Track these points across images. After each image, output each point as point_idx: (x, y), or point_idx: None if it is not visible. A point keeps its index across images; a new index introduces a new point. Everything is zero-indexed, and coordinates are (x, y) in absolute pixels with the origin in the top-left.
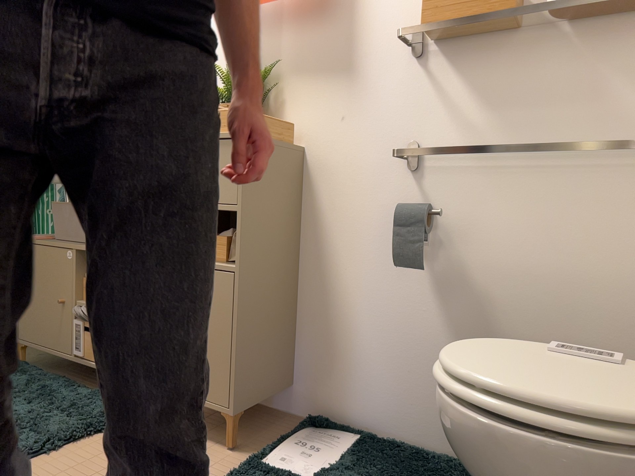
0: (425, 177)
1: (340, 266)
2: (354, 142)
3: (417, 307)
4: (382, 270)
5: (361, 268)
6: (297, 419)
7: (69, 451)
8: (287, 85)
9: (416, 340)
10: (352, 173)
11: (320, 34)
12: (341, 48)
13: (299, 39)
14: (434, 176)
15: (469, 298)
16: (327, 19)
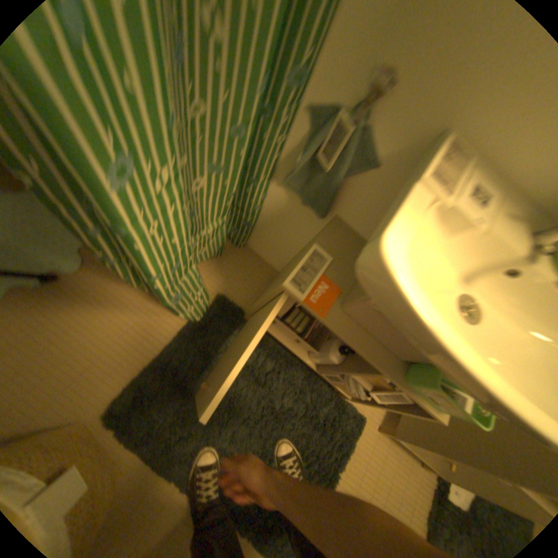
0: None
1: None
2: None
3: None
4: None
5: None
6: None
7: (345, 482)
8: None
9: None
10: None
11: None
12: None
13: None
14: None
15: None
16: None
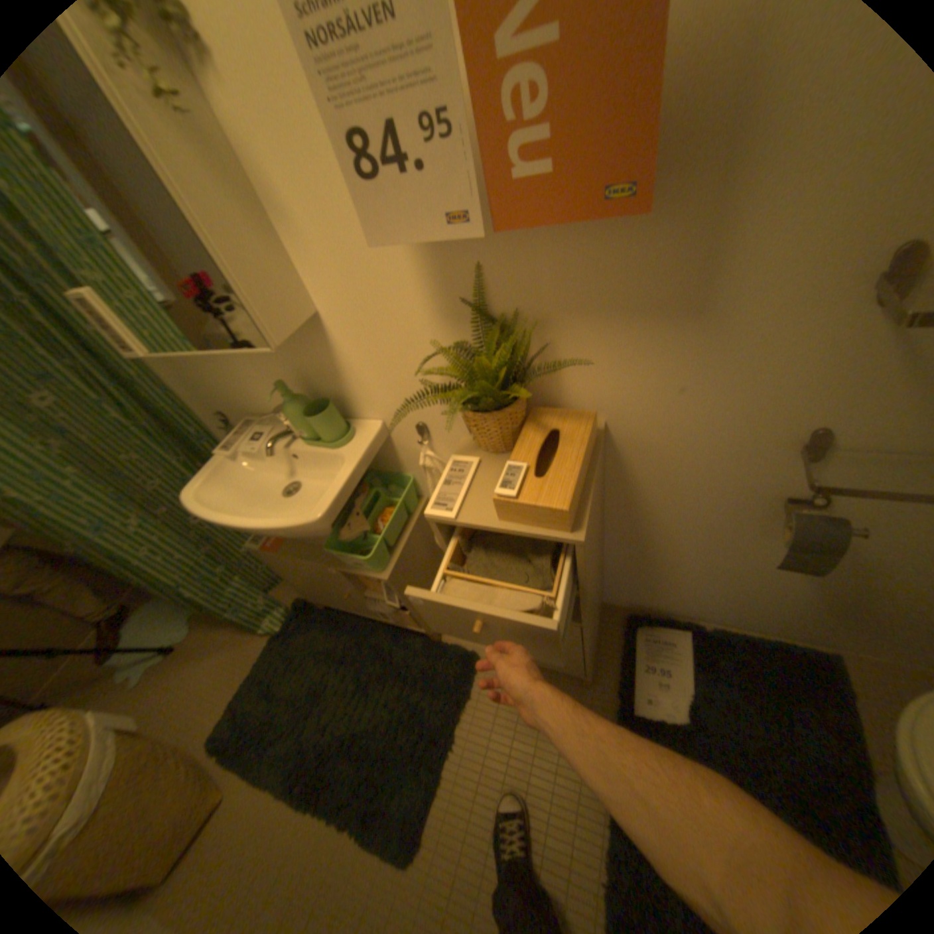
0: (831, 465)
1: (666, 529)
2: (703, 419)
3: (773, 564)
4: (729, 537)
5: (697, 533)
6: (613, 611)
7: (463, 740)
8: (563, 336)
9: (763, 582)
10: (695, 453)
11: (635, 242)
12: (689, 273)
13: (582, 253)
14: (849, 466)
15: (853, 564)
16: (657, 208)
